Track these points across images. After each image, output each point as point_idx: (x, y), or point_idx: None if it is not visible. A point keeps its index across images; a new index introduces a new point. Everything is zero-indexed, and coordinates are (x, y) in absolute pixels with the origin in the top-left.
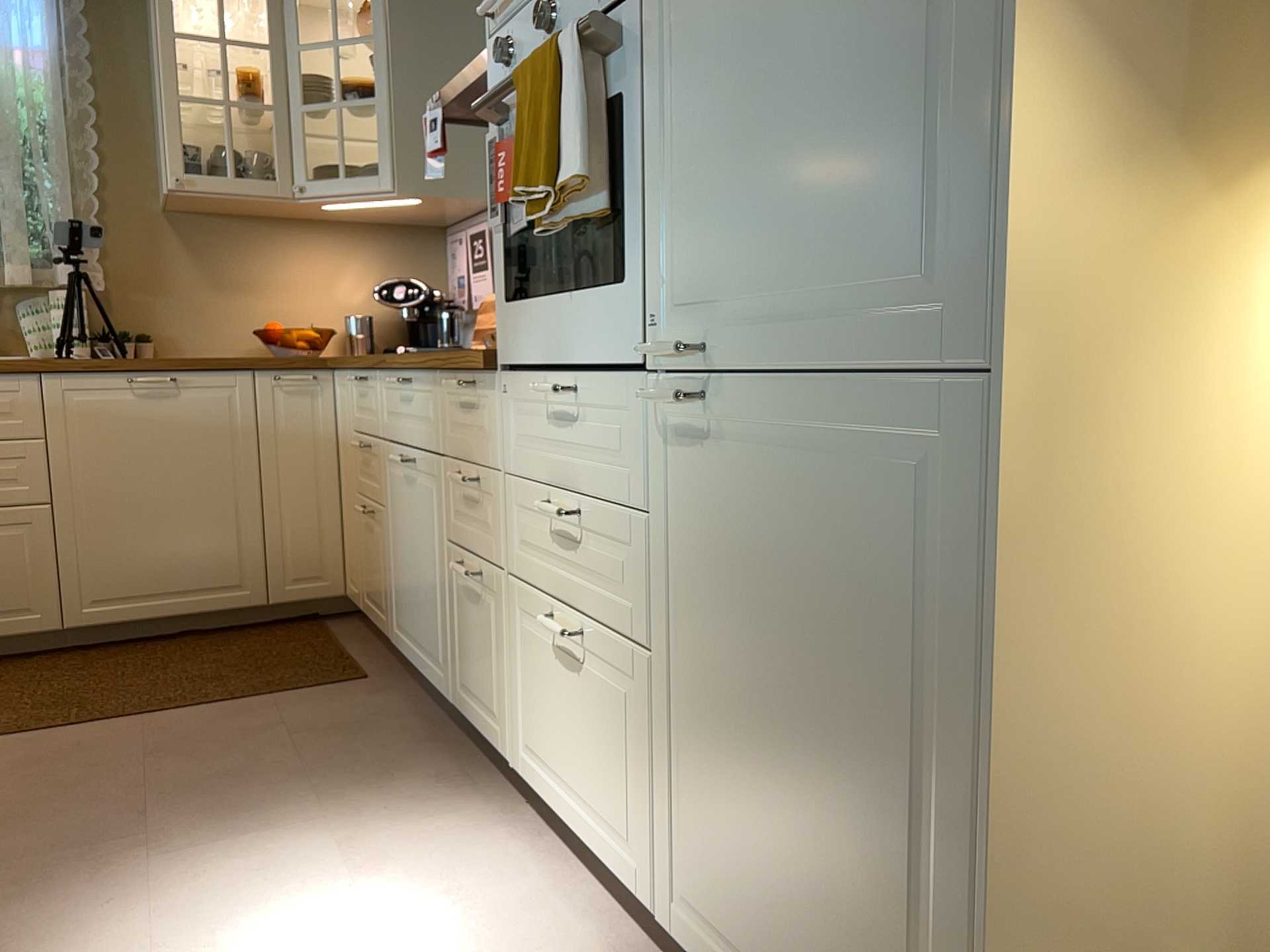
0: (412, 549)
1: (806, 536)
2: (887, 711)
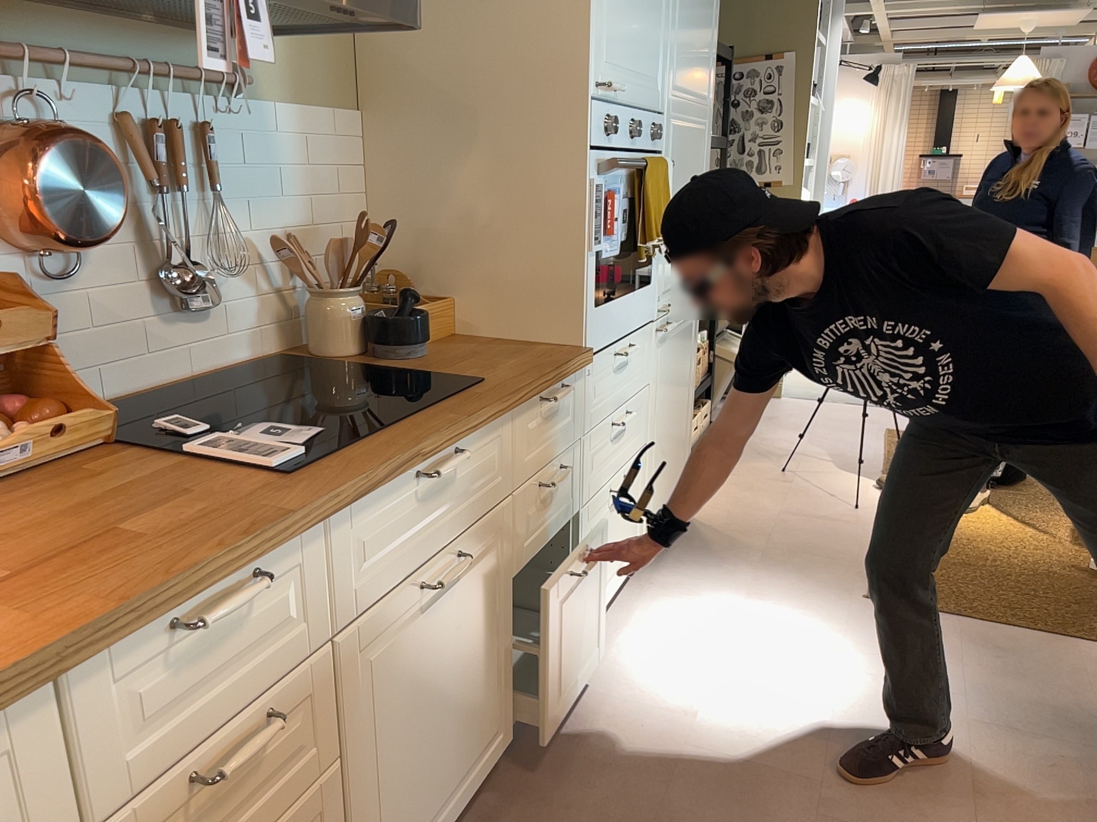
0: (440, 690)
1: (679, 353)
2: (685, 386)
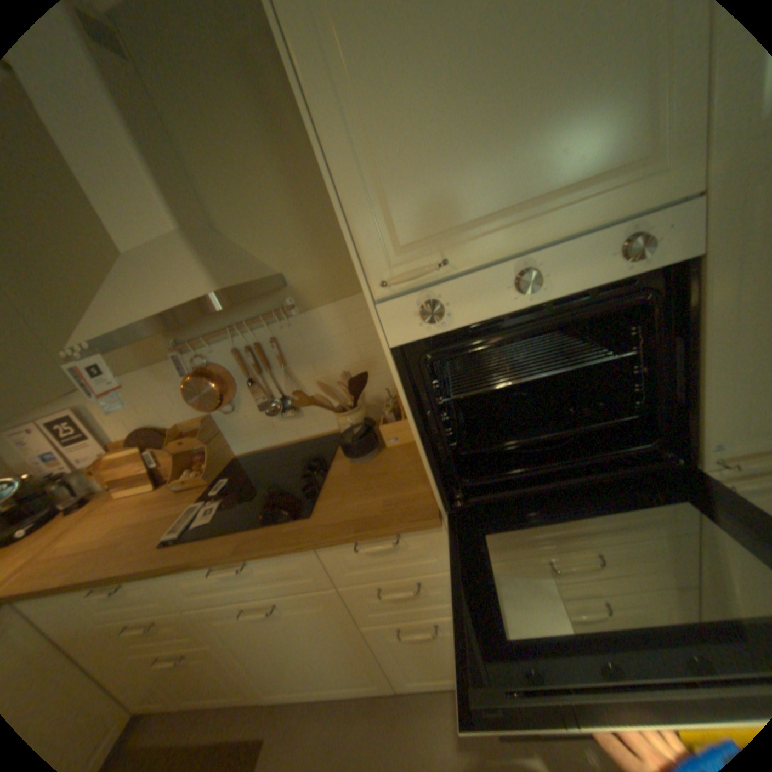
0: (286, 650)
1: None
2: None
